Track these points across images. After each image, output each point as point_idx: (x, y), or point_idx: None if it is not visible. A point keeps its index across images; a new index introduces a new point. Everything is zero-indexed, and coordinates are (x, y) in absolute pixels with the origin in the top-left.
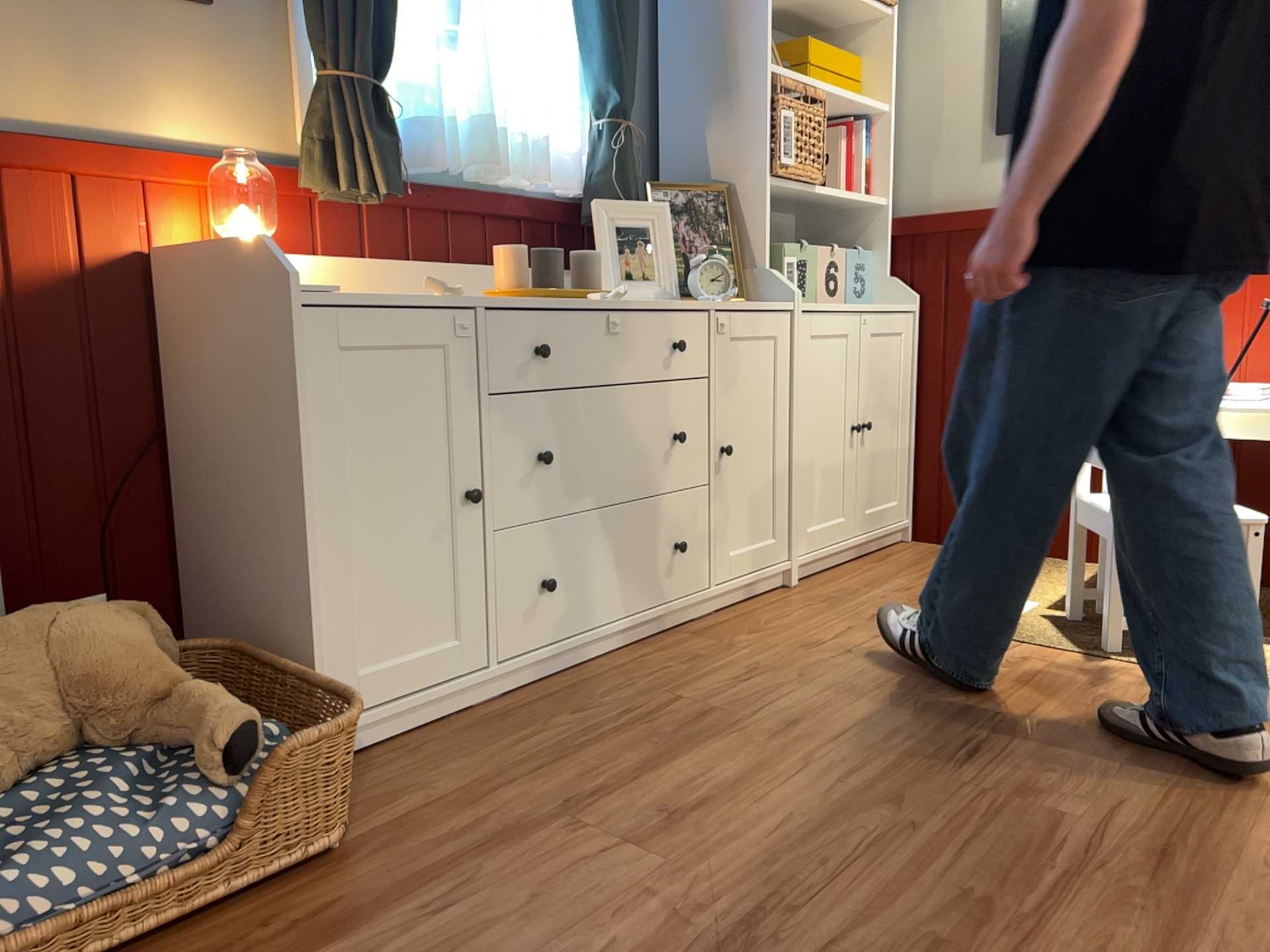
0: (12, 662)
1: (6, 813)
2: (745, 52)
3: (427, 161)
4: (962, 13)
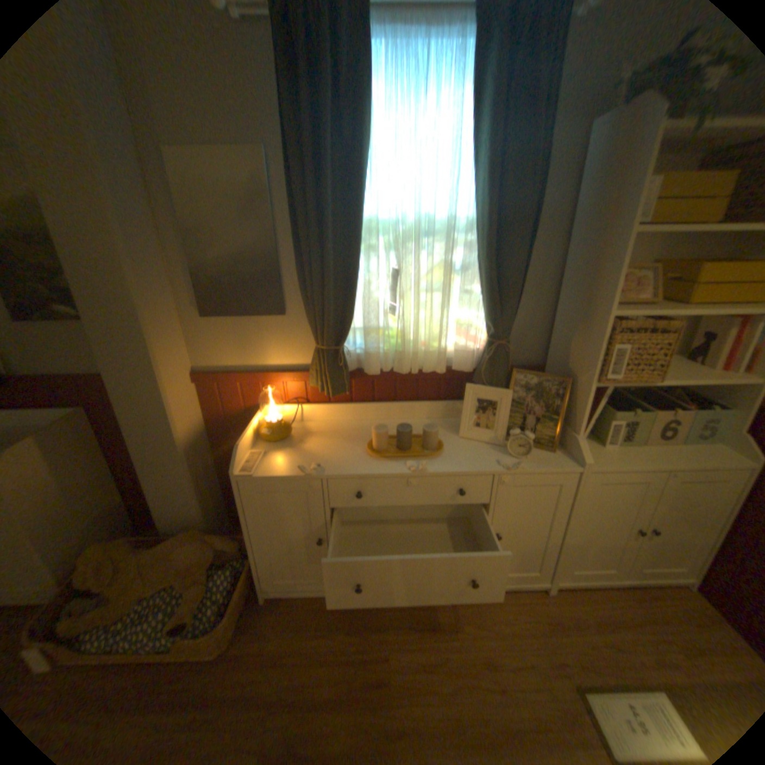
0: (161, 561)
1: (146, 605)
2: (602, 297)
3: (369, 370)
4: None
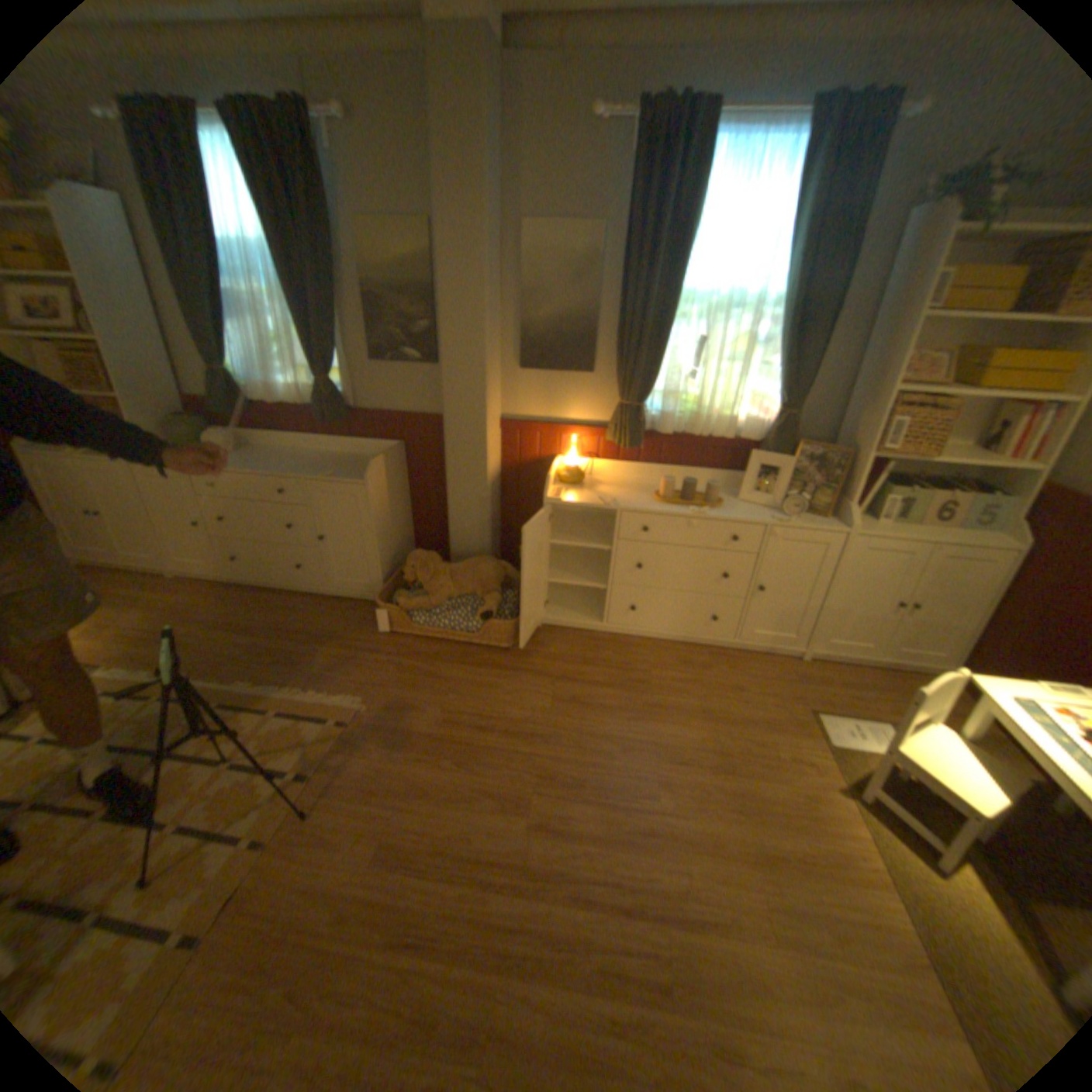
0: (467, 571)
1: (453, 603)
2: (889, 374)
3: (661, 430)
4: None
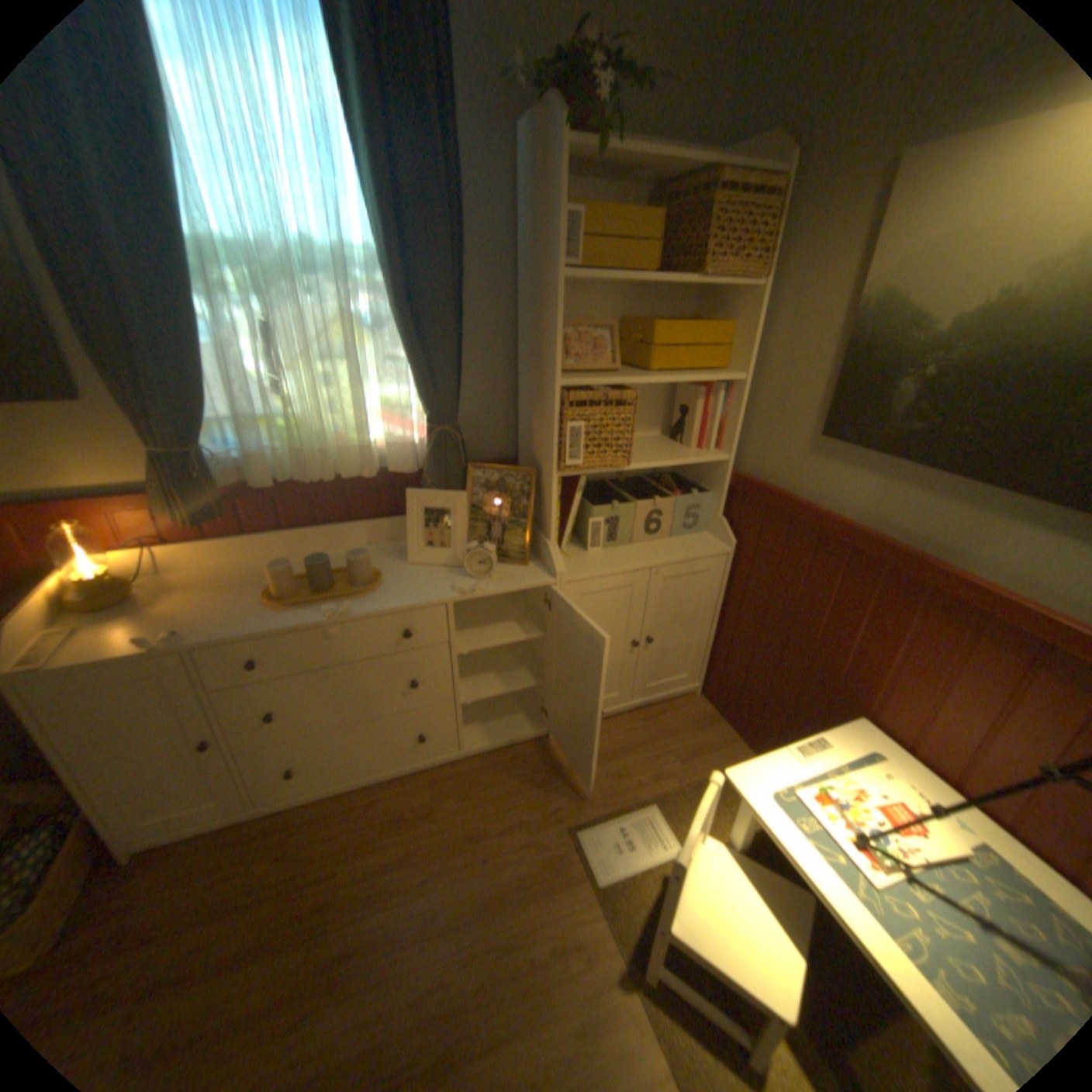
0: None
1: None
2: (547, 363)
3: (254, 482)
4: (832, 291)
